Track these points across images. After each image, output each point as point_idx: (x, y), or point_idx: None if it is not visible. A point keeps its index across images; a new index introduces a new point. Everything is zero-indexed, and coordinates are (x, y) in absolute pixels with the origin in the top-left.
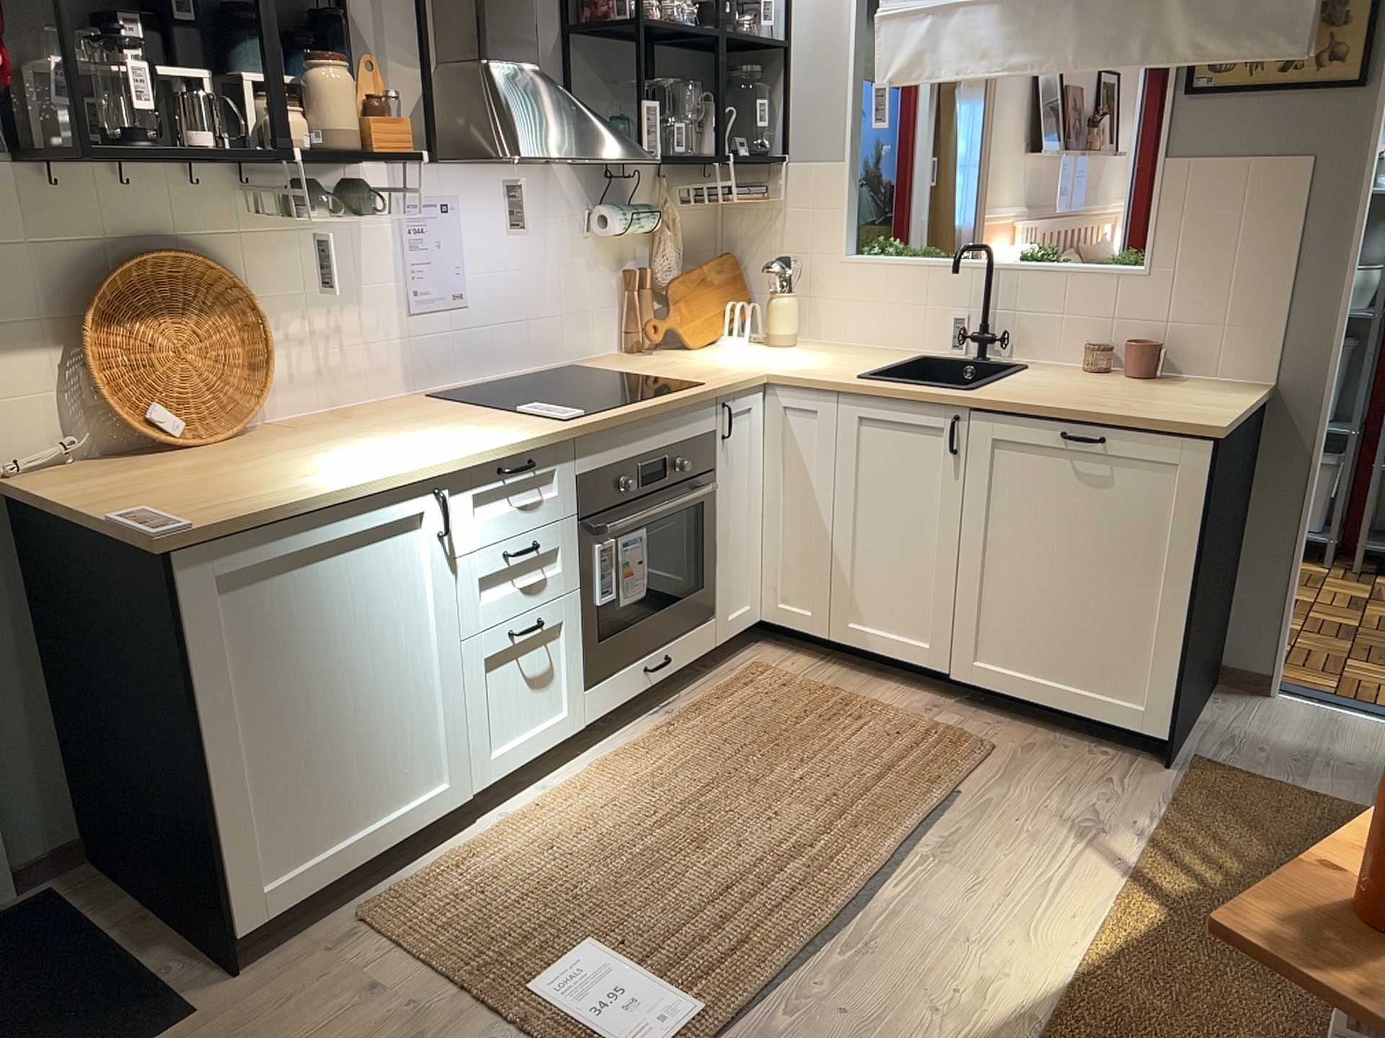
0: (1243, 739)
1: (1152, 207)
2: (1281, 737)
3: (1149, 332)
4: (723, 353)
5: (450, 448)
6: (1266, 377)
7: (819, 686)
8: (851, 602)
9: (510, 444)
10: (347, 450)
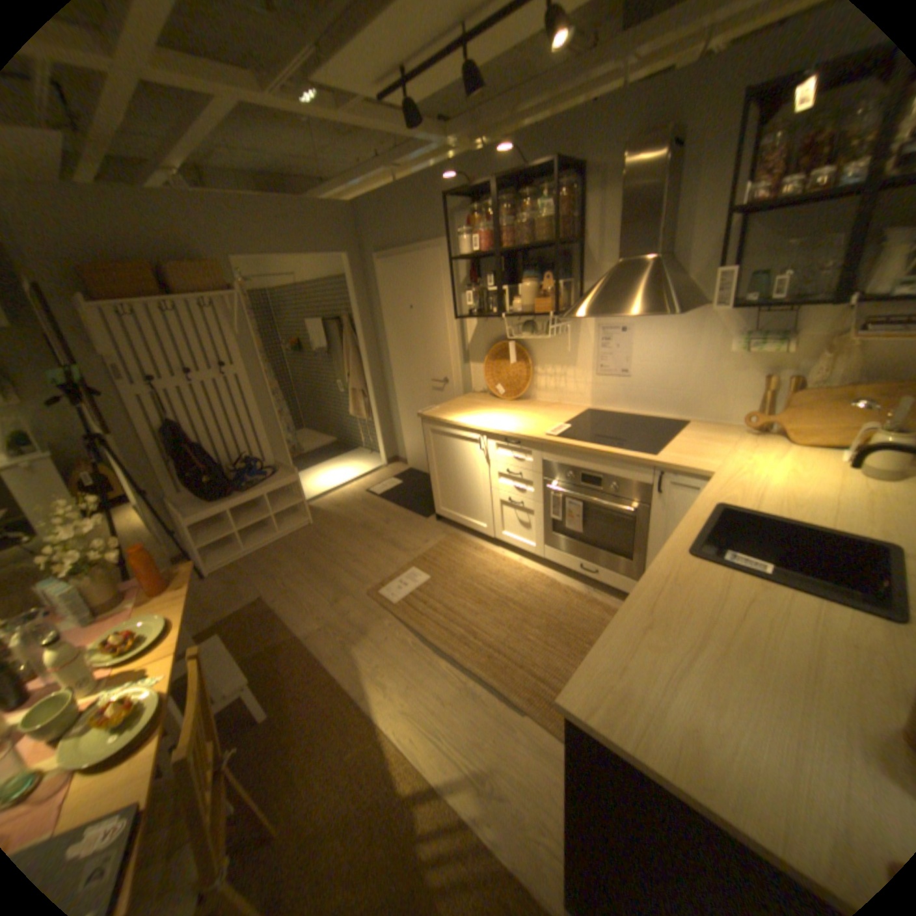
0: None
1: None
2: None
3: None
4: (794, 456)
5: (500, 425)
6: None
7: None
8: None
9: (507, 432)
10: (497, 414)
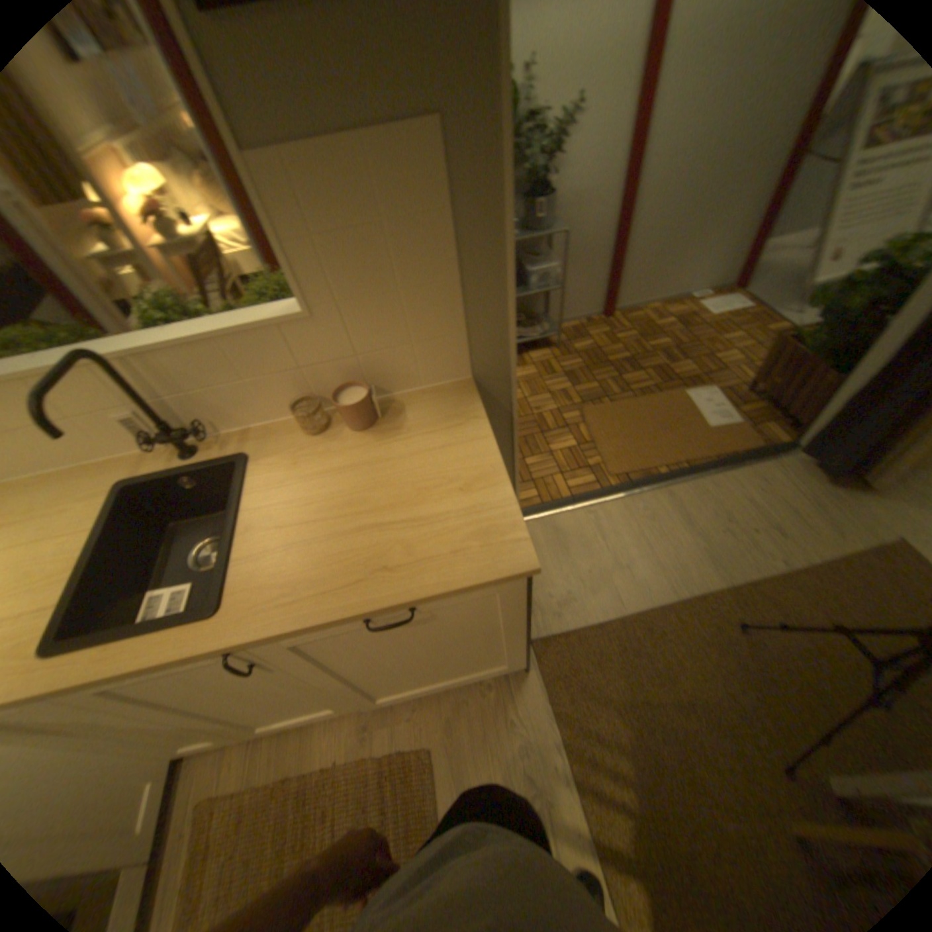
0: (533, 596)
1: (265, 238)
2: (546, 575)
3: (340, 372)
4: None
5: None
6: (460, 377)
7: (262, 798)
8: (237, 733)
9: None
10: None
